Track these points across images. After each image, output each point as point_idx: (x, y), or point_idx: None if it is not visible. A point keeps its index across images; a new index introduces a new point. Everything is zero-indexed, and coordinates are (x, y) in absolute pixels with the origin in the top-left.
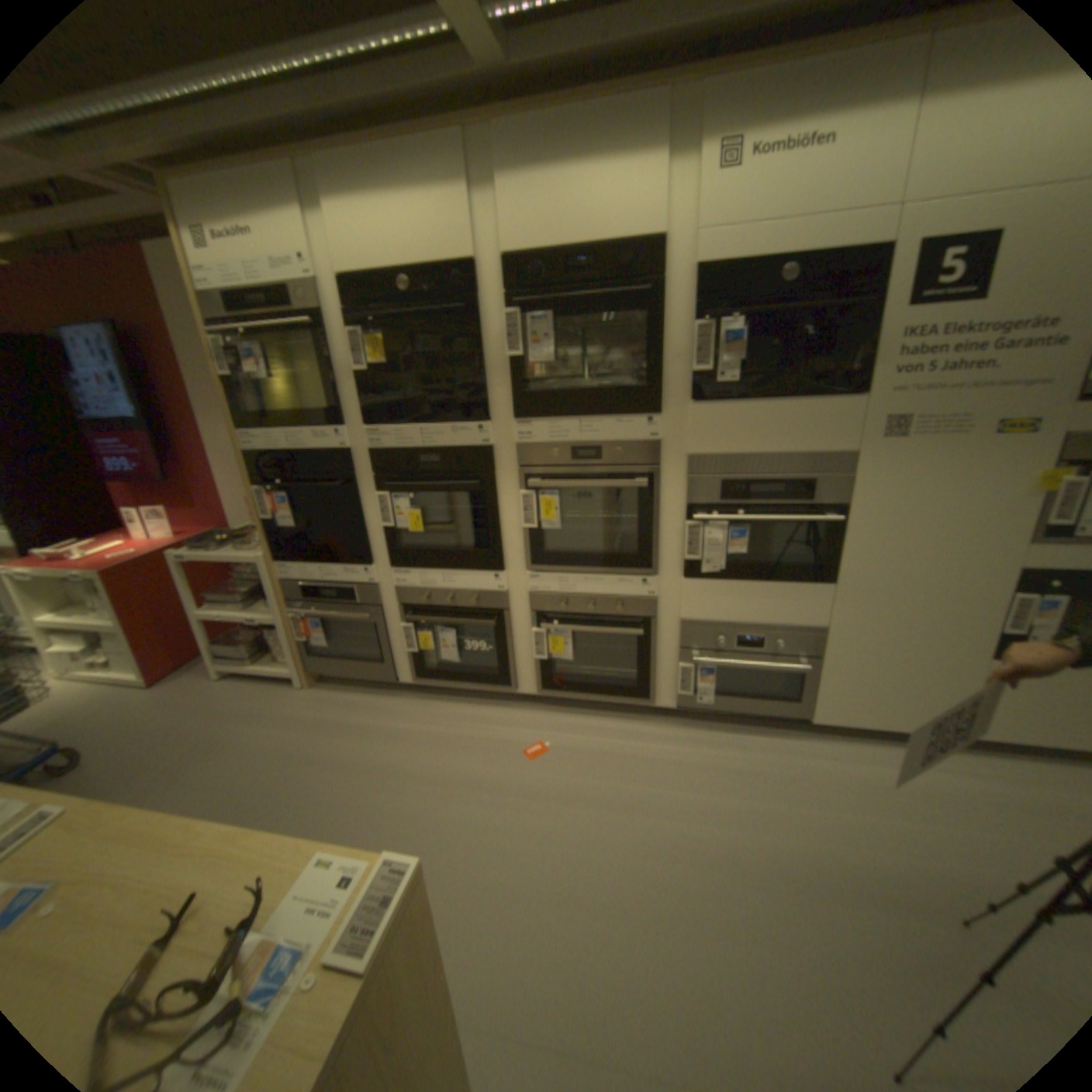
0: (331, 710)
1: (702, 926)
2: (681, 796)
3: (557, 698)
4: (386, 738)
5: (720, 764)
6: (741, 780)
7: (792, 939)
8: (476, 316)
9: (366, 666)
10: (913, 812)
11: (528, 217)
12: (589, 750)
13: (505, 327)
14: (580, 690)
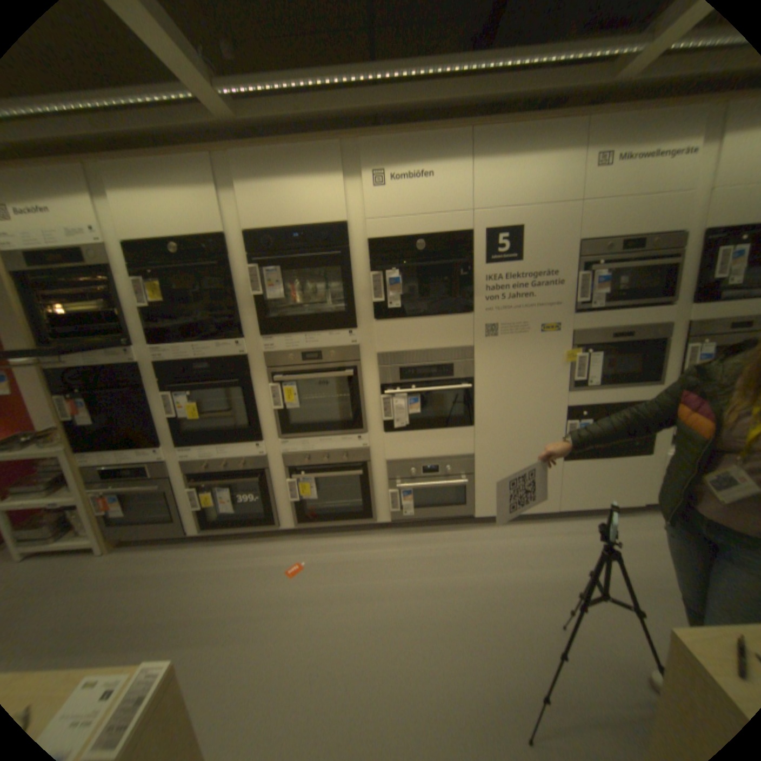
0: (126, 569)
1: (409, 673)
2: (395, 583)
3: (308, 529)
4: (174, 583)
5: (419, 555)
6: (433, 564)
7: (466, 667)
8: (227, 269)
9: (157, 528)
10: (533, 564)
11: (258, 209)
12: (332, 563)
13: (248, 276)
14: (324, 520)
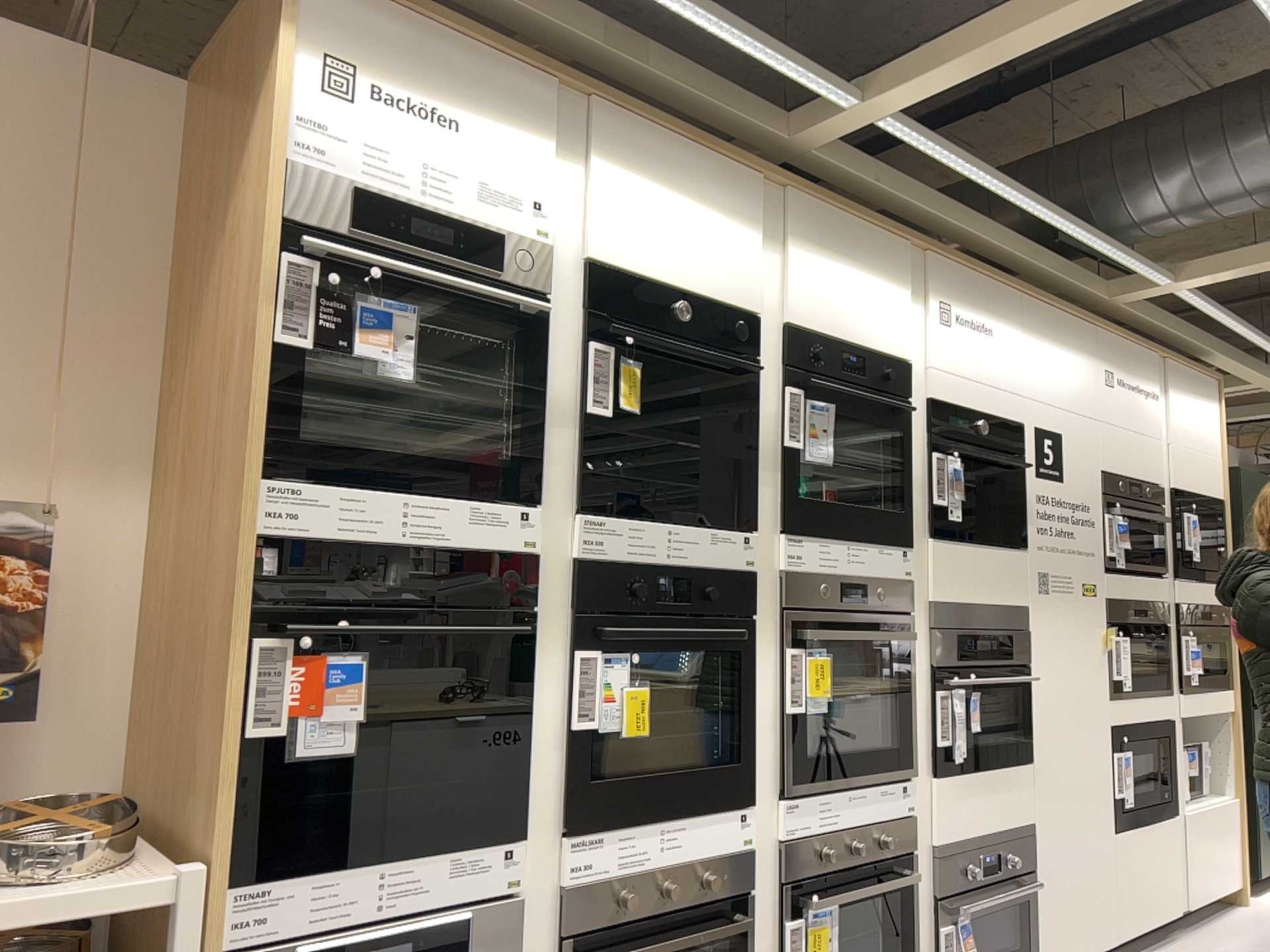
0: None
1: None
2: None
3: None
4: None
5: None
6: None
7: None
8: (751, 382)
9: None
10: None
11: (808, 298)
12: None
13: (779, 406)
14: None
